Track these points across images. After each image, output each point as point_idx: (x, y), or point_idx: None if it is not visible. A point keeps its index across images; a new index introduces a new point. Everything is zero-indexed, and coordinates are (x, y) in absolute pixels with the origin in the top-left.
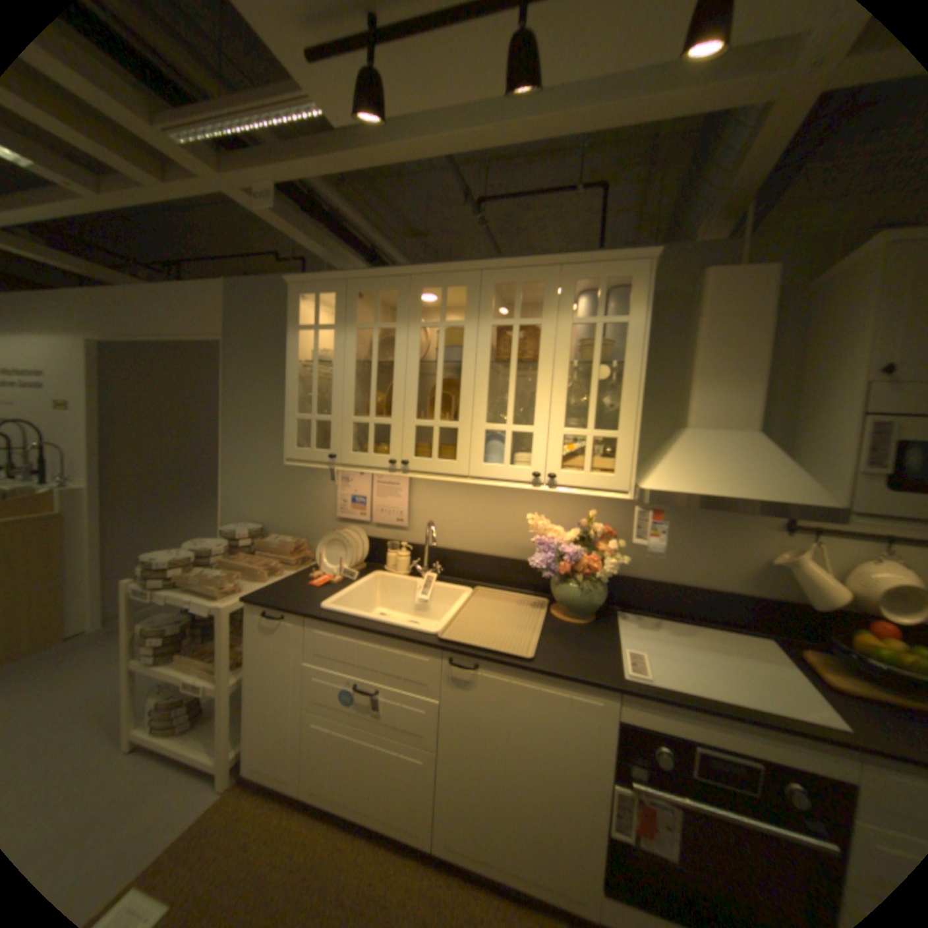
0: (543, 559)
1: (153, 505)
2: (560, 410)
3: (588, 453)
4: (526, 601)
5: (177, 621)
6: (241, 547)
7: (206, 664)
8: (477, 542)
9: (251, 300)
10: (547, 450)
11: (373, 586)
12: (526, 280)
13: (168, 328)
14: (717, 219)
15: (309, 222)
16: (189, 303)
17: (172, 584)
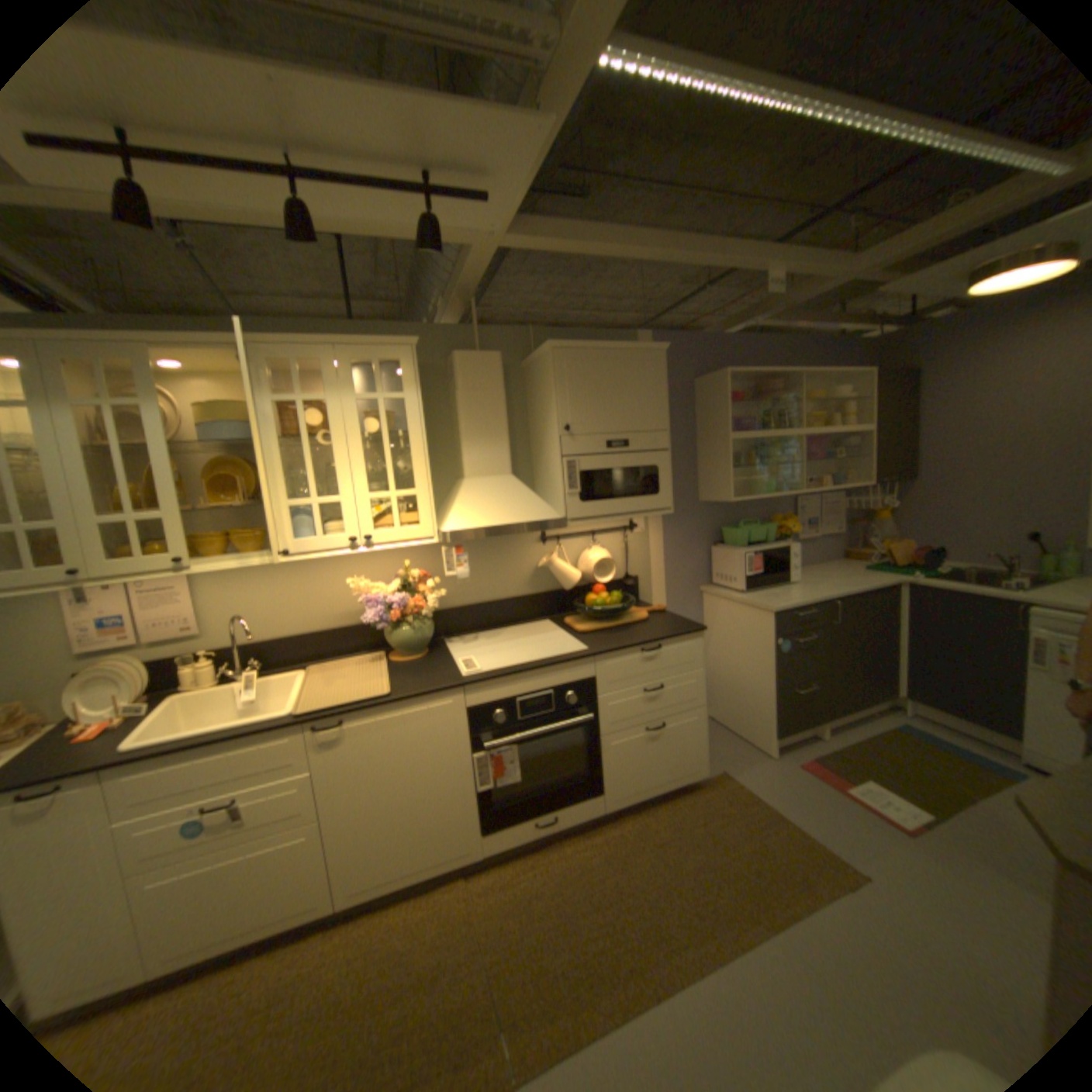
0: (374, 615)
1: None
2: (362, 478)
3: (395, 512)
4: (363, 661)
5: None
6: None
7: None
8: (295, 624)
9: None
10: (357, 516)
11: (172, 714)
12: (297, 355)
13: None
14: (451, 306)
15: None
16: None
17: None
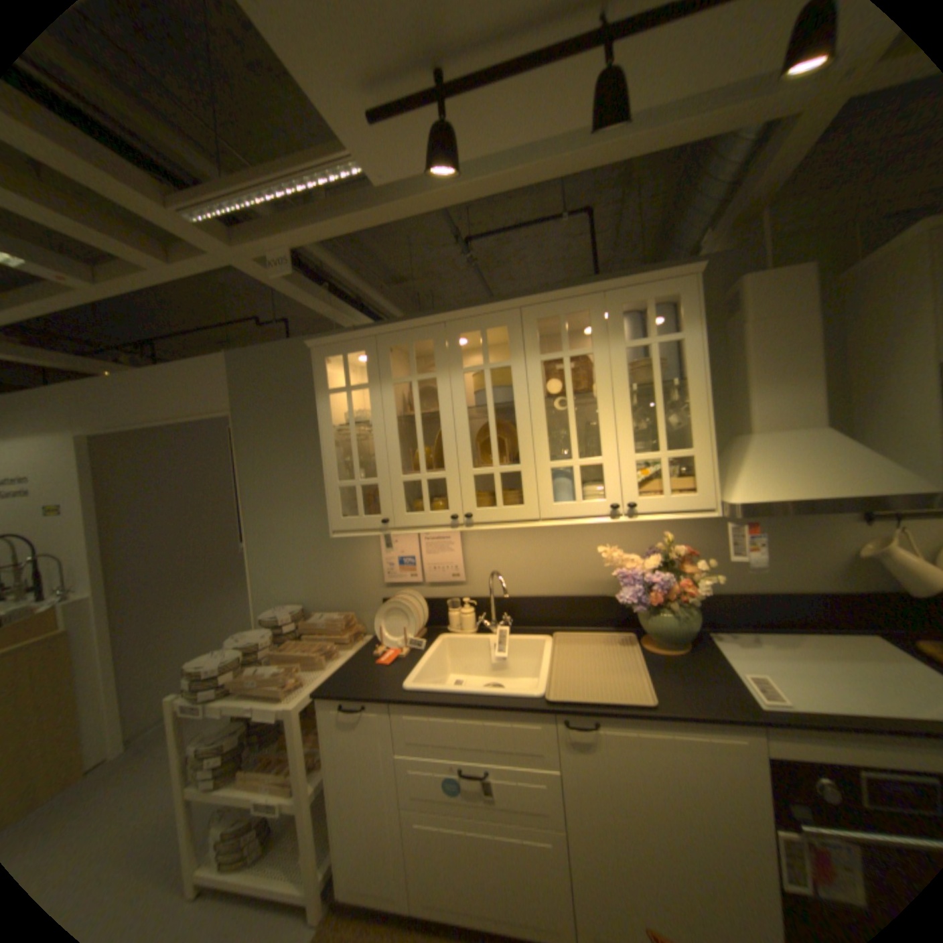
0: (630, 594)
1: (161, 603)
2: (628, 436)
3: (665, 476)
4: (611, 640)
5: (229, 733)
6: (284, 635)
7: (278, 779)
8: (543, 585)
9: (257, 370)
10: (620, 479)
11: (442, 652)
12: (564, 311)
13: (166, 411)
14: (730, 228)
15: (314, 283)
16: (187, 382)
17: (222, 692)
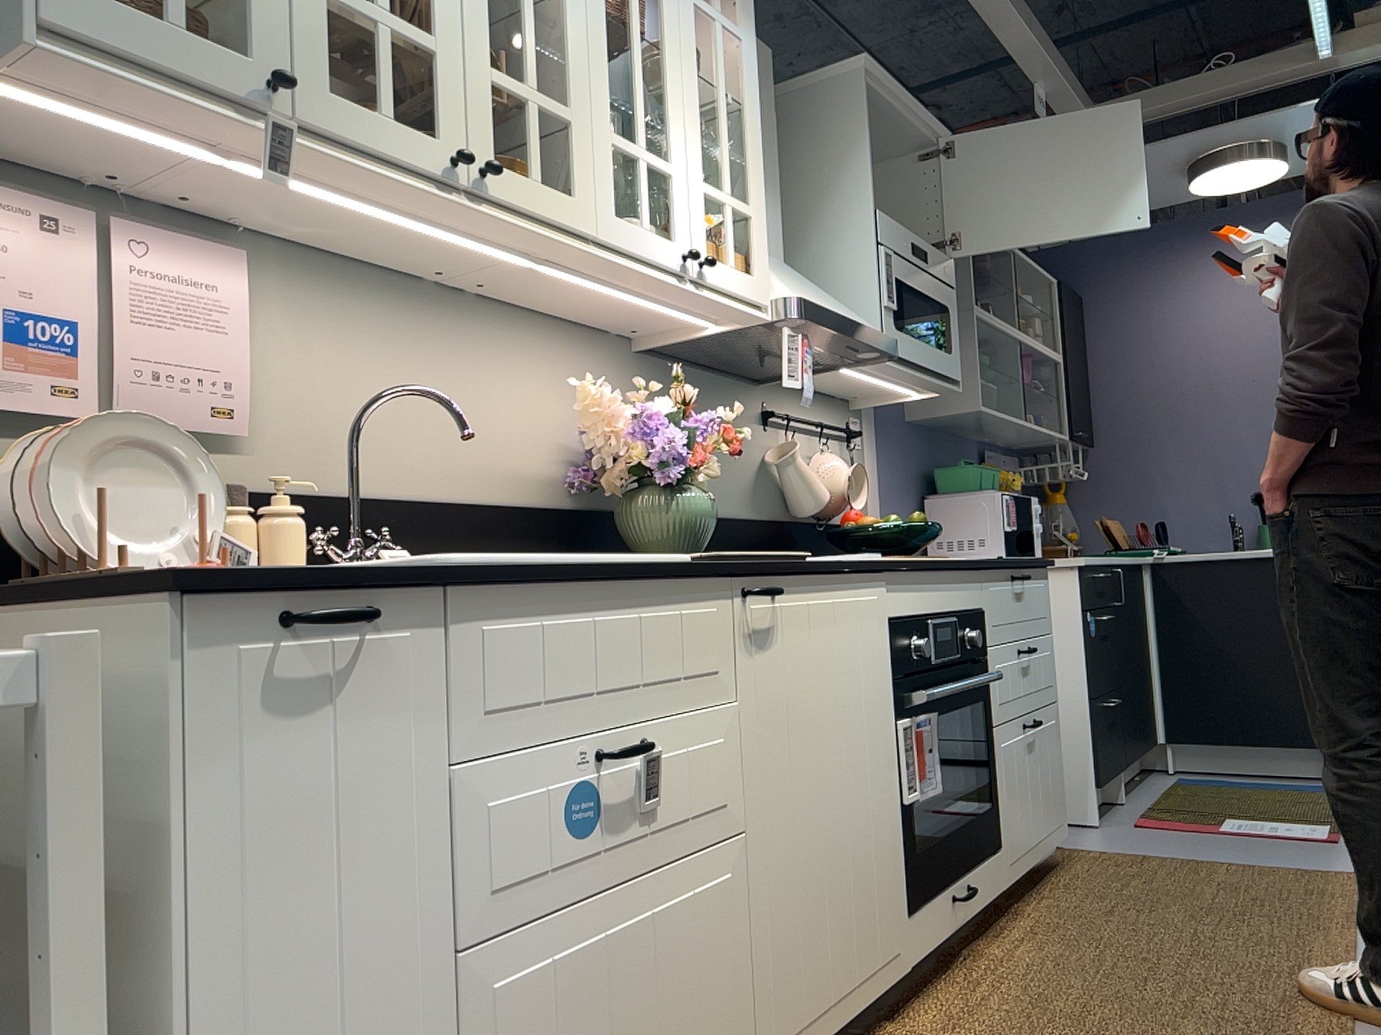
0: (660, 445)
1: None
2: (697, 147)
3: (731, 233)
4: None
5: None
6: None
7: None
8: (427, 473)
9: None
10: (690, 214)
11: None
12: None
13: None
14: None
15: None
16: None
17: None
